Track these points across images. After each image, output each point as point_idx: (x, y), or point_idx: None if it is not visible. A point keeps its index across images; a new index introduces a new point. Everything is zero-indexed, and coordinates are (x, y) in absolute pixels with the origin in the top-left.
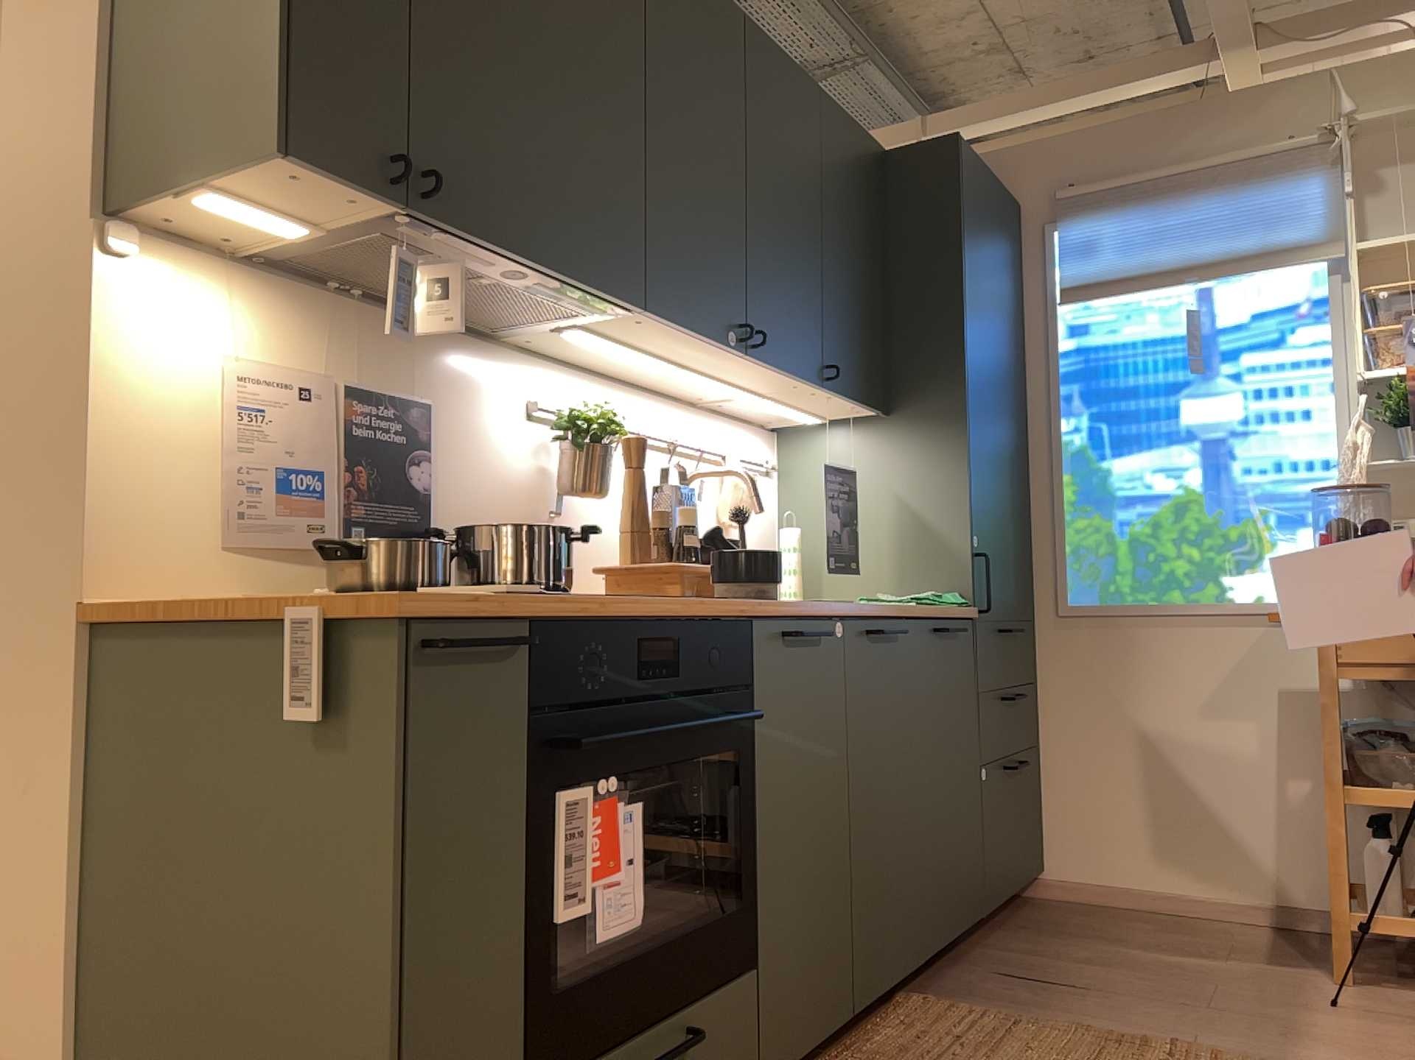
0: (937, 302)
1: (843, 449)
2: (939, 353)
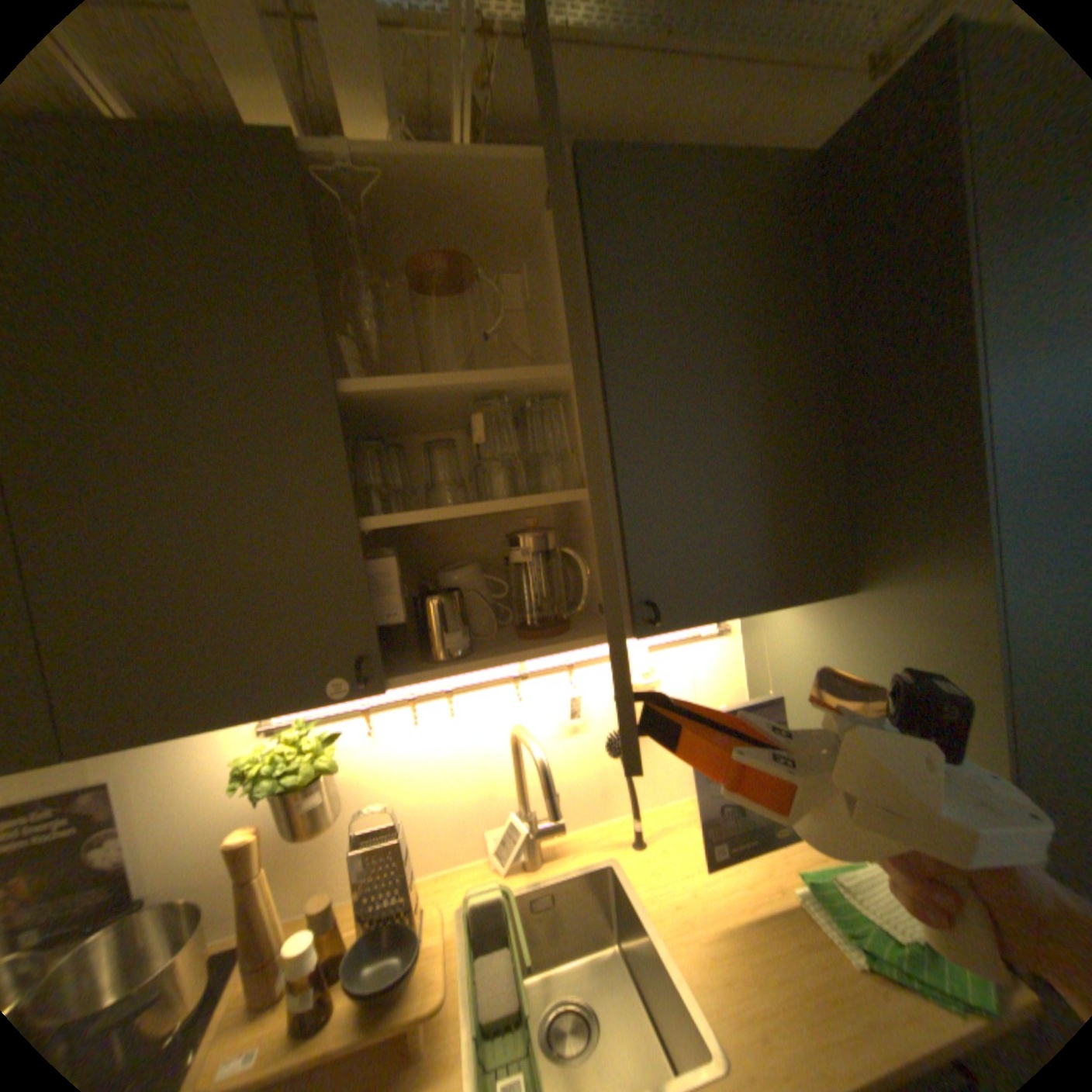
0: (927, 403)
1: (802, 621)
2: (935, 501)
